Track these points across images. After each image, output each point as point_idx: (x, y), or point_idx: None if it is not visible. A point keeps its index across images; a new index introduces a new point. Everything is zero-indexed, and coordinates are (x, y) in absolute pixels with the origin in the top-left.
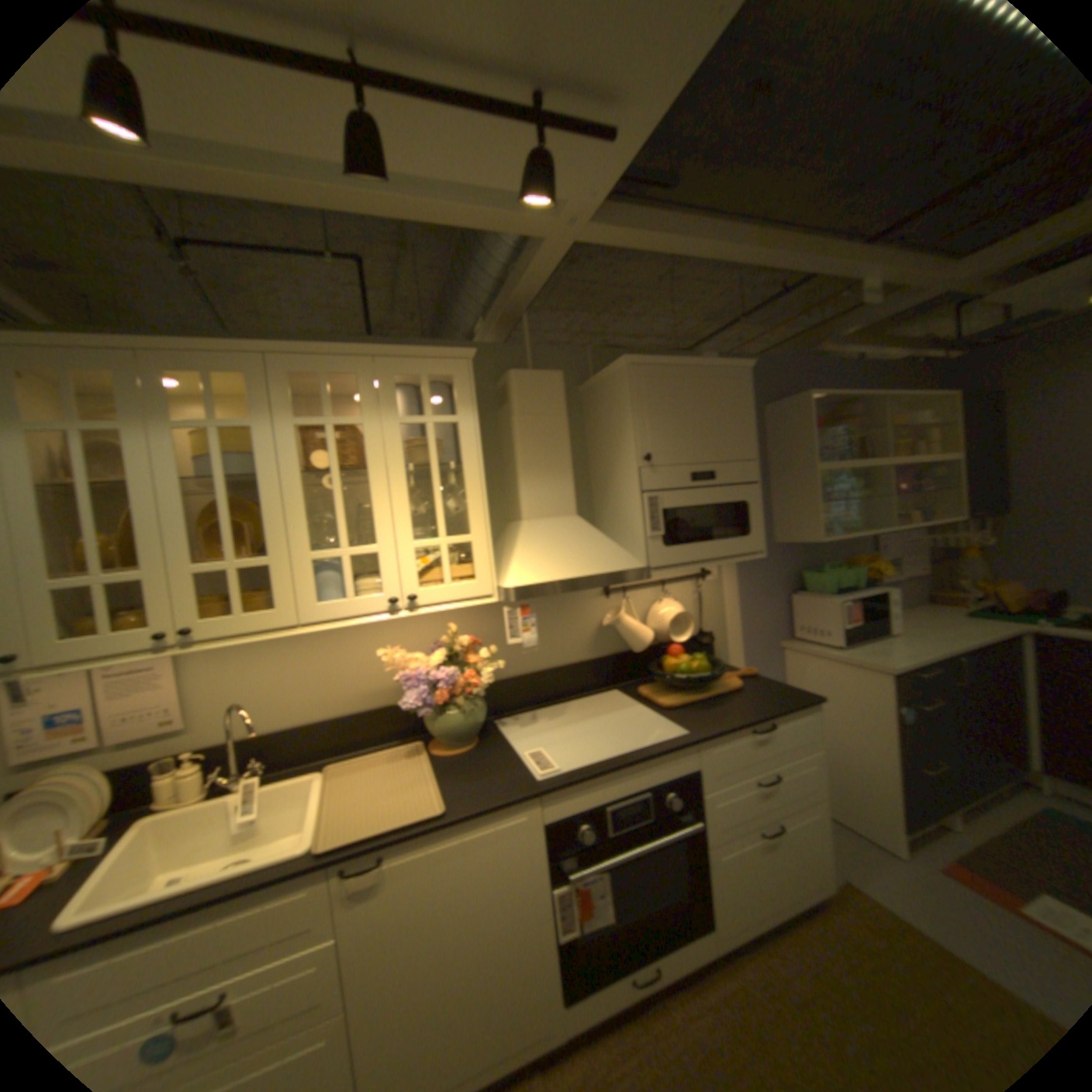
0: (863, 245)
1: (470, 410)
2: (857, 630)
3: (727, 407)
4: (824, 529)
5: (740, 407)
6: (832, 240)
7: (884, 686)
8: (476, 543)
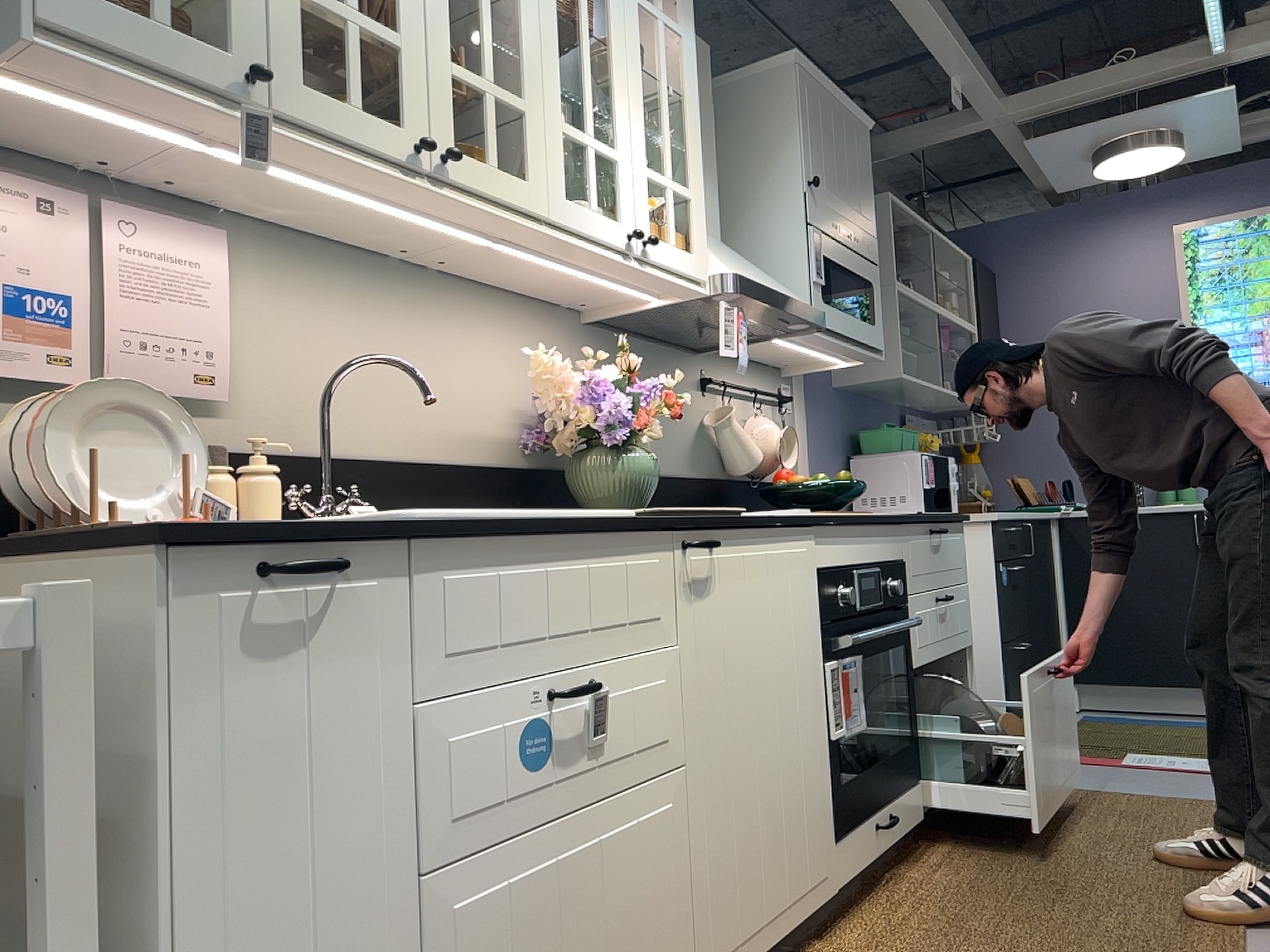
0: (964, 39)
1: (691, 29)
2: (933, 491)
3: (858, 164)
4: (892, 369)
5: (866, 170)
6: (950, 19)
7: (979, 539)
8: (694, 203)
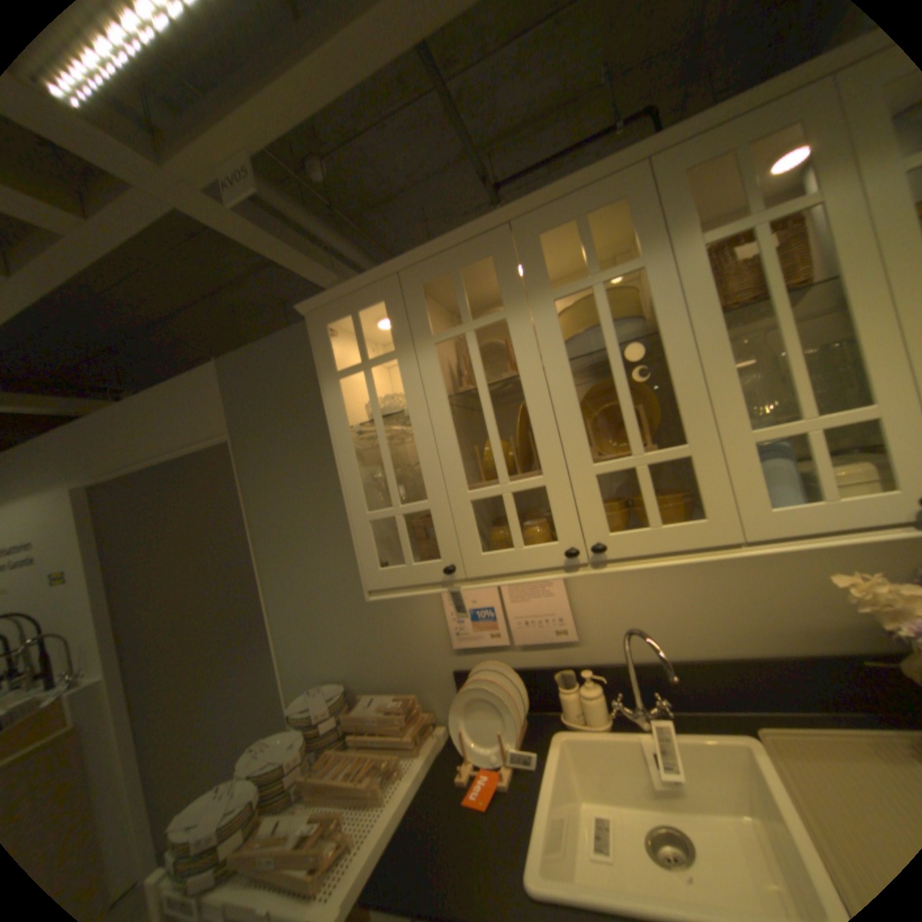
0: None
1: None
2: None
3: None
4: None
5: None
6: None
7: None
8: None
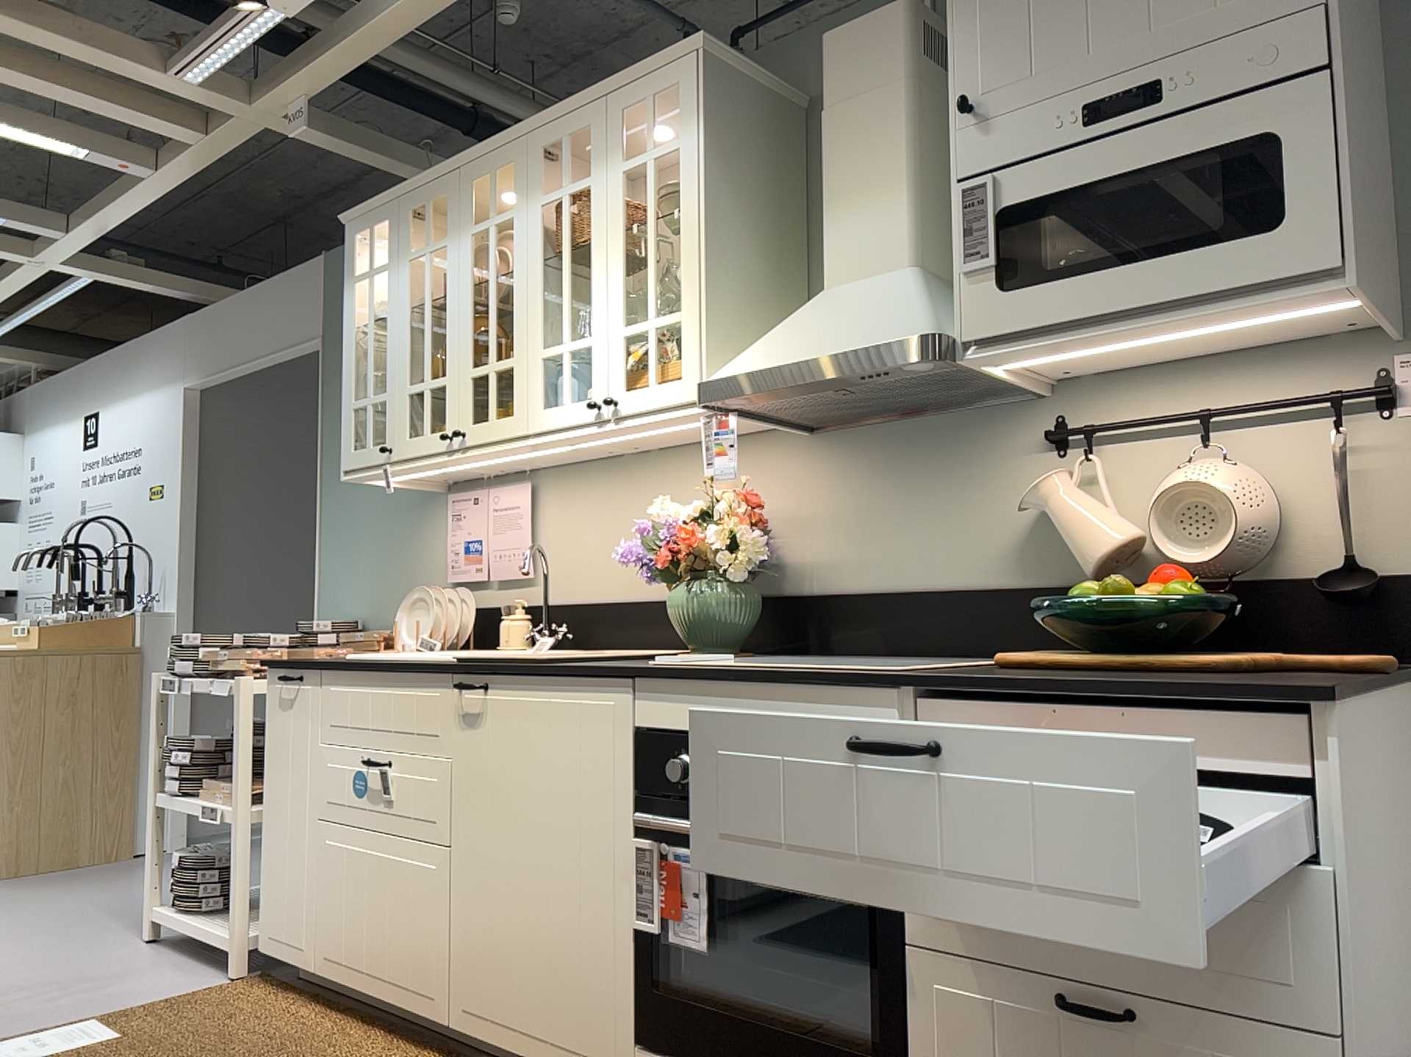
0: None
1: (689, 128)
2: None
3: None
4: None
5: None
6: None
7: None
8: (681, 322)
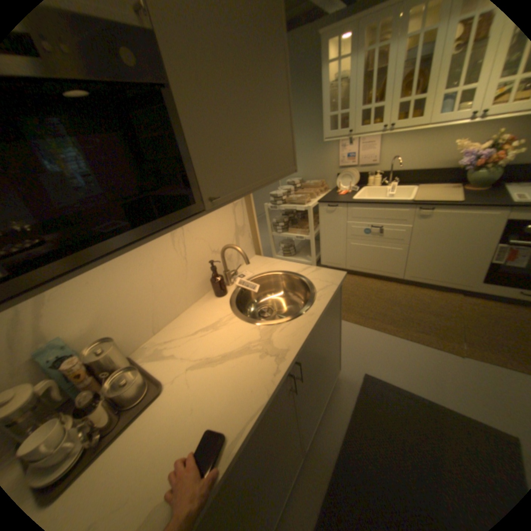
0: None
1: None
2: None
3: None
4: None
5: None
6: None
7: None
8: None
